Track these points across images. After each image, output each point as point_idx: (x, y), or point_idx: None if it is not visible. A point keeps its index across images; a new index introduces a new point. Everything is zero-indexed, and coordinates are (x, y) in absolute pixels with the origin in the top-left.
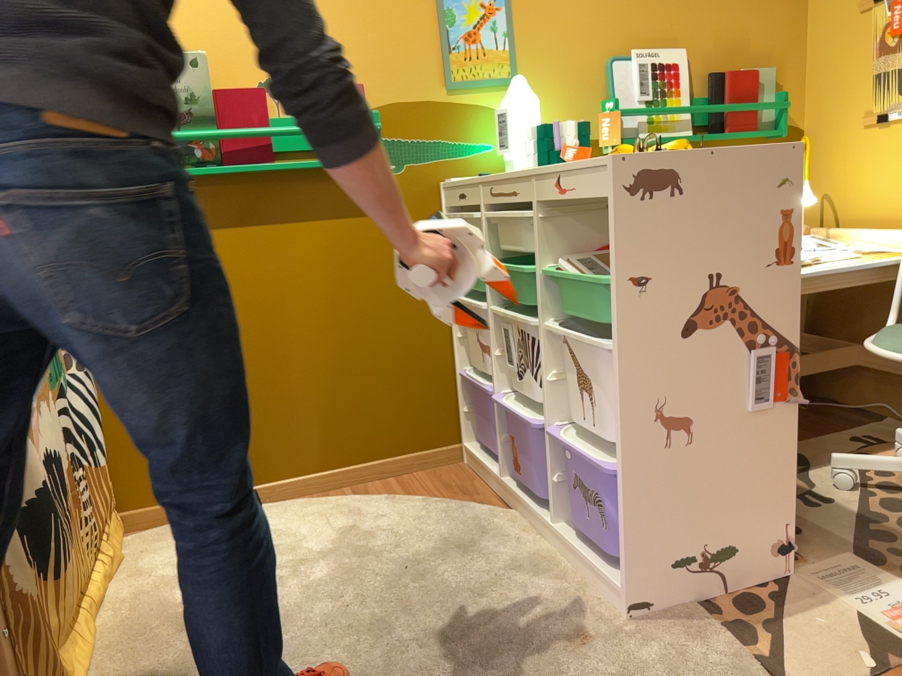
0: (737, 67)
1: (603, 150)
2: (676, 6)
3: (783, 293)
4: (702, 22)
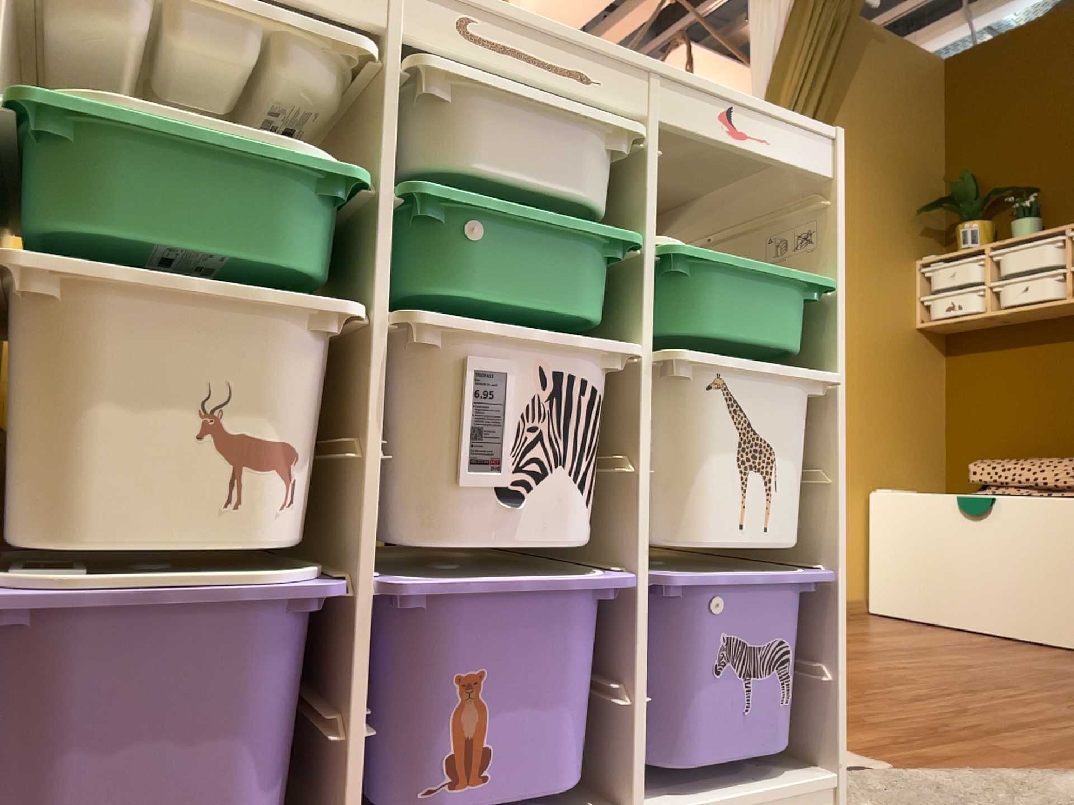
0: None
1: None
2: None
3: None
4: None
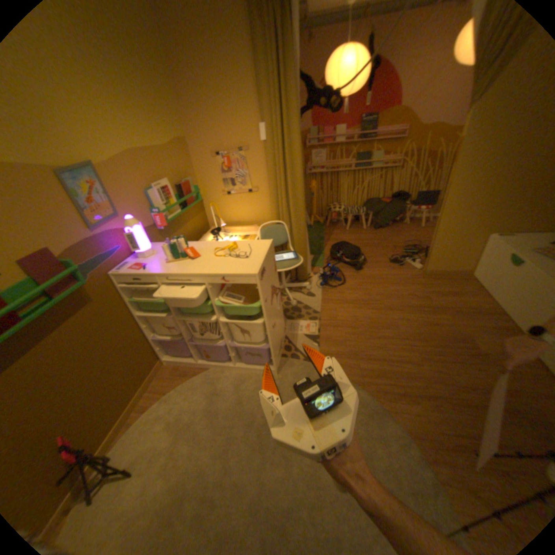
0: (180, 179)
1: (157, 227)
2: (157, 160)
3: (277, 278)
4: (166, 164)
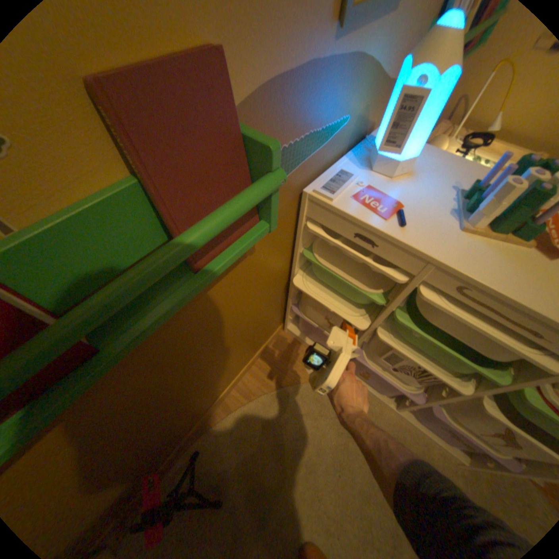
0: None
1: None
2: None
3: None
4: None
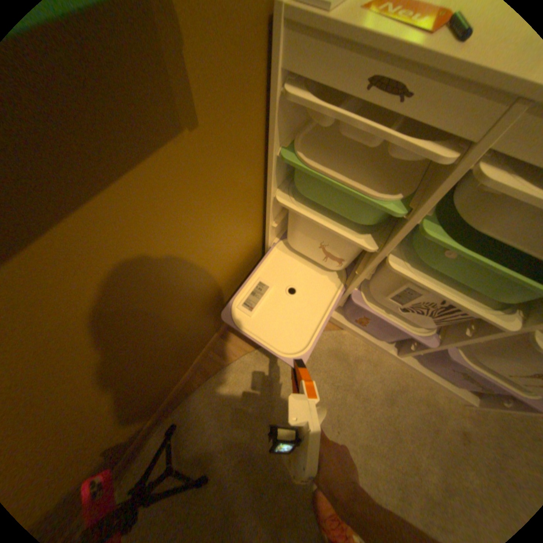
0: None
1: None
2: None
3: None
4: None
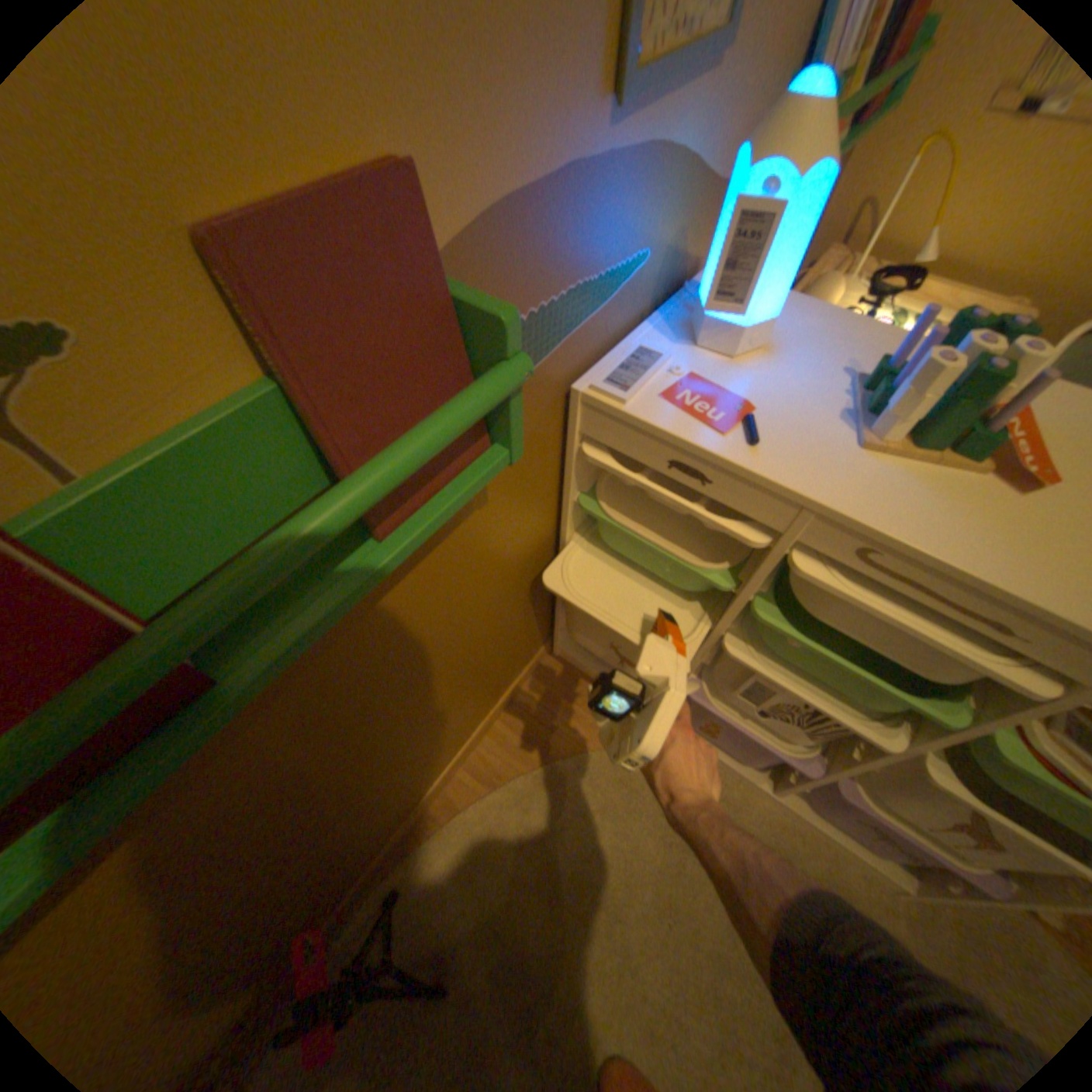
0: None
1: None
2: None
3: None
4: None
